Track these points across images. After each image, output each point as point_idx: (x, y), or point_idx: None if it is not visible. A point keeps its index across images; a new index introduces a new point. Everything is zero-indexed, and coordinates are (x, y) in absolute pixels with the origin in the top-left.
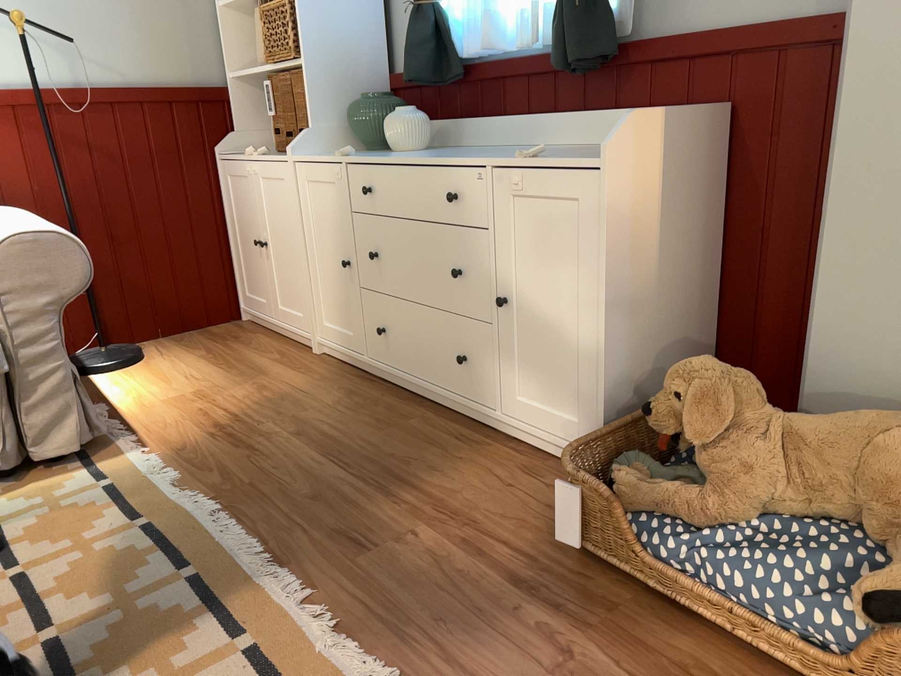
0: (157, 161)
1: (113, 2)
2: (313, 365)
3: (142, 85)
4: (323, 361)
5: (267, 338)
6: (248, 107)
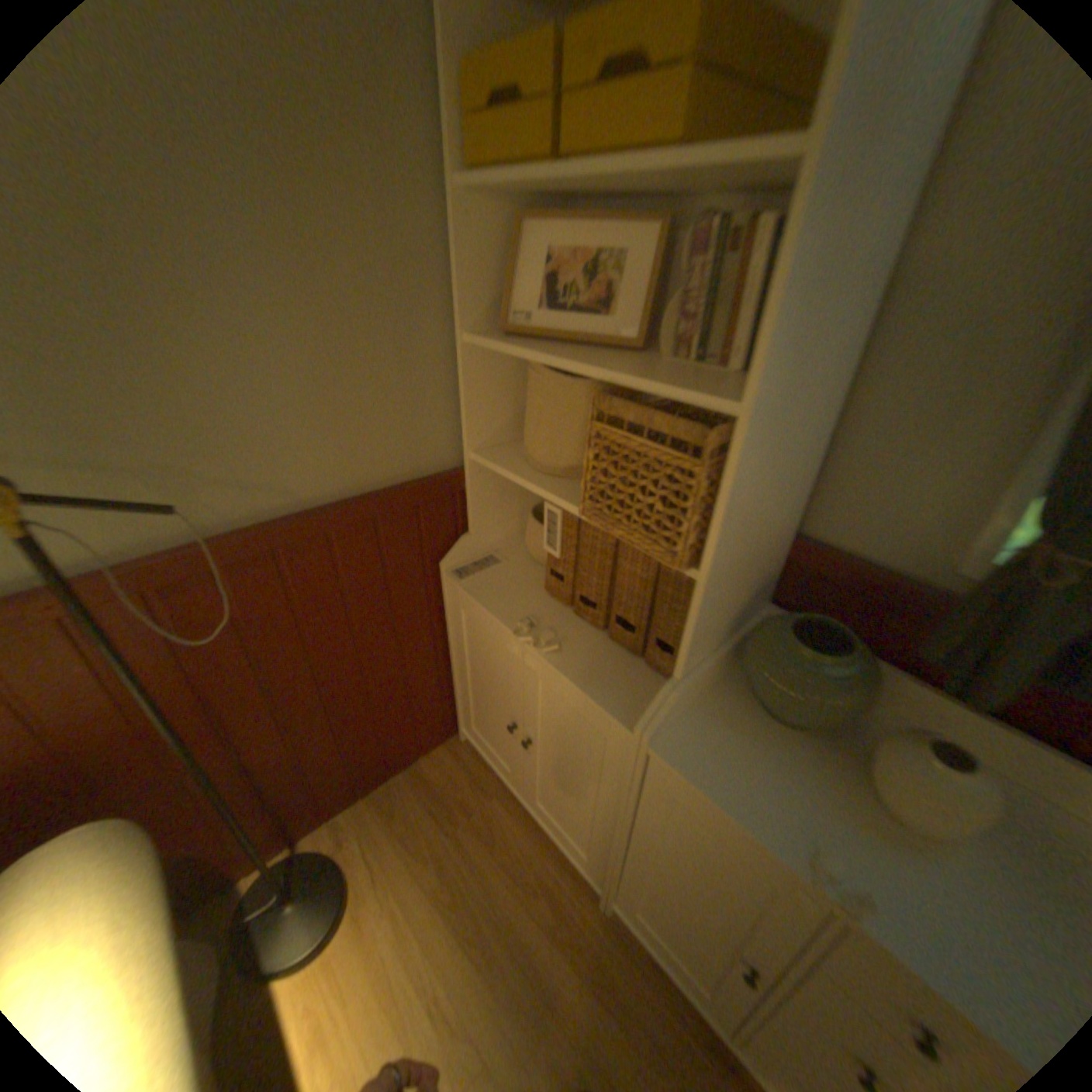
0: (352, 605)
1: (257, 348)
2: (618, 970)
3: (323, 494)
4: (630, 952)
5: (514, 821)
6: (494, 492)
